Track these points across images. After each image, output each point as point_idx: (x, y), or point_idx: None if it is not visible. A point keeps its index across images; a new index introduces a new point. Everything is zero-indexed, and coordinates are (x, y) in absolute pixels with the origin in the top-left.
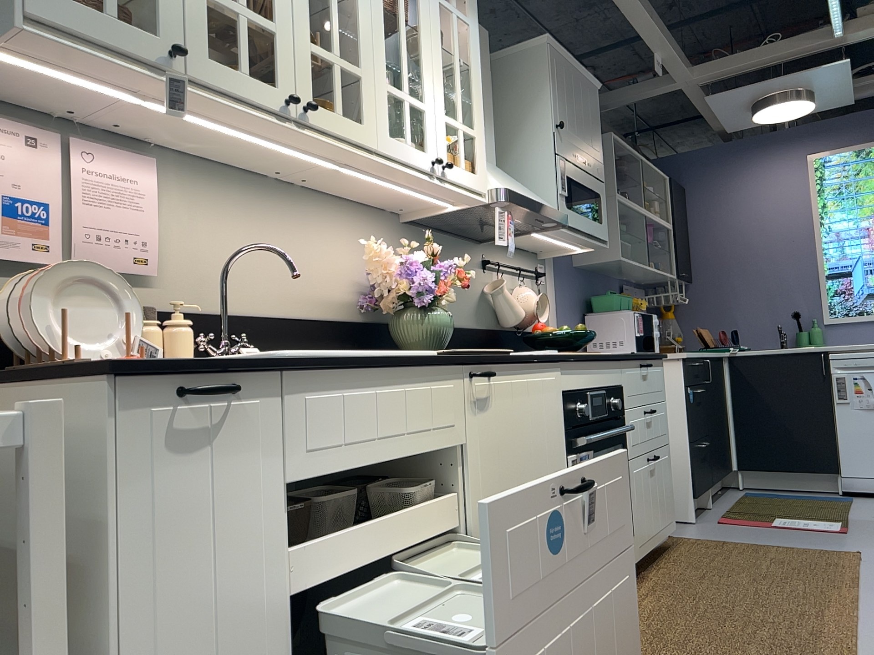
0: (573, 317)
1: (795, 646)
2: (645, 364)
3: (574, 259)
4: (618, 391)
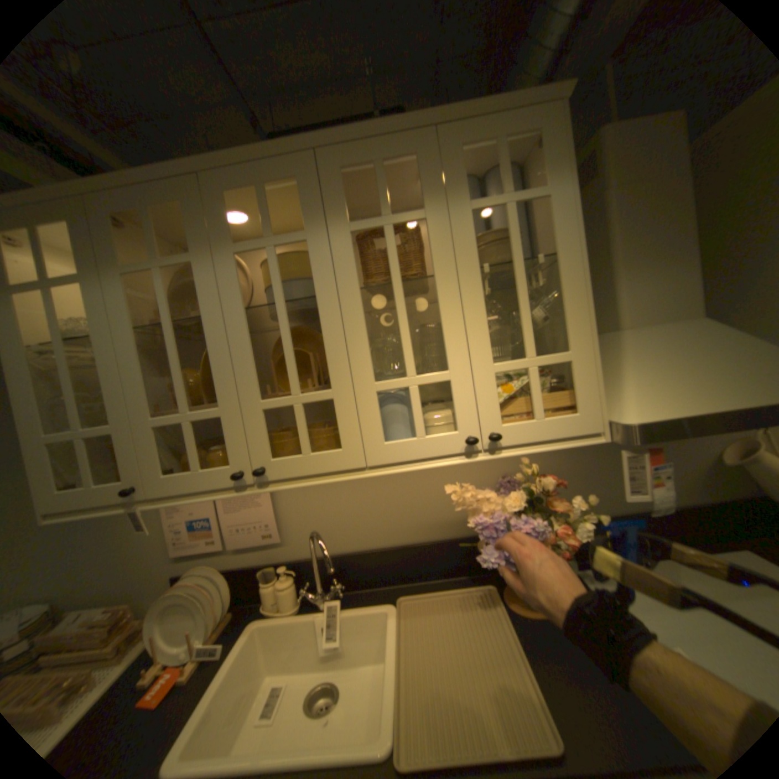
0: None
1: None
2: None
3: None
4: None
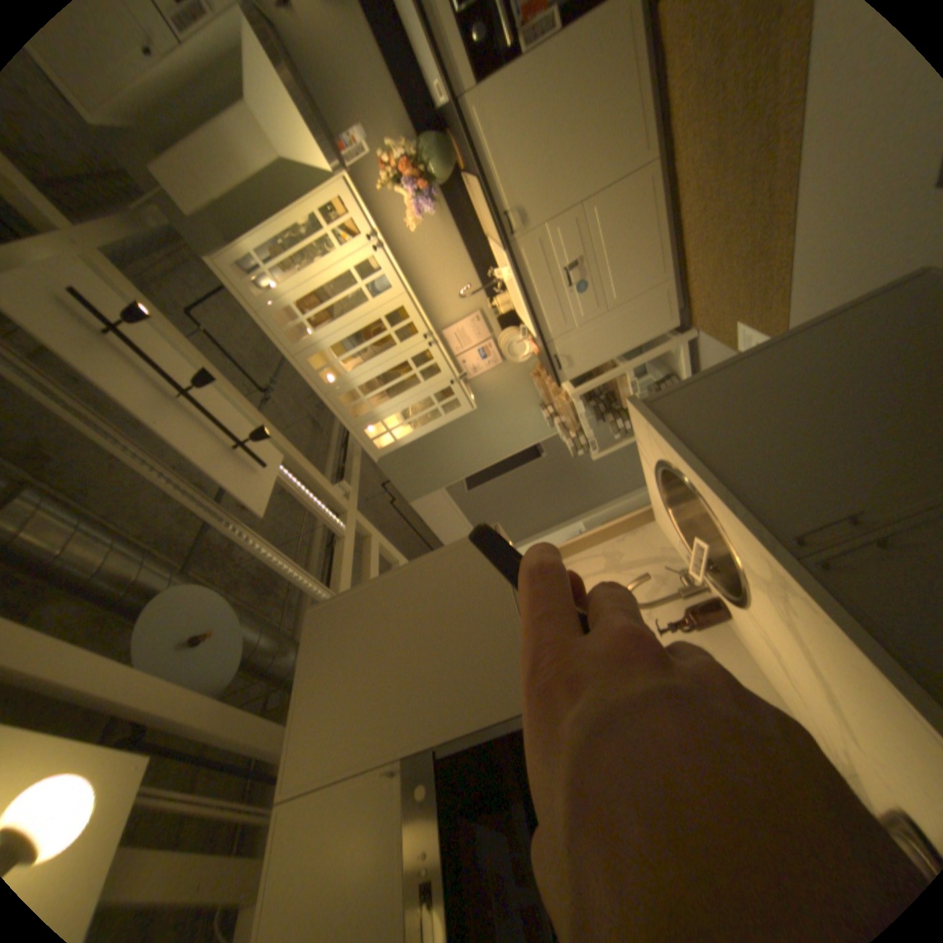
0: None
1: None
2: None
3: None
4: None
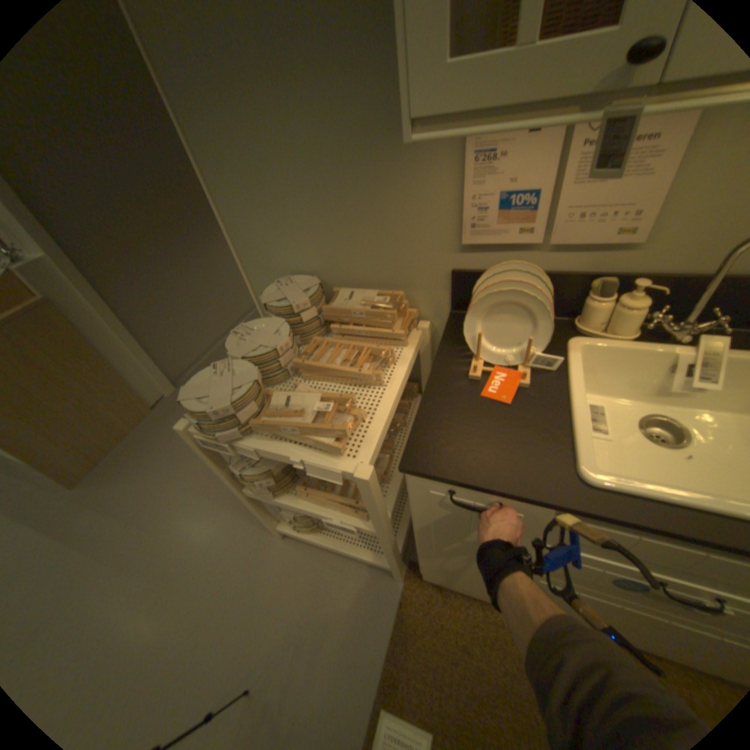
0: None
1: None
2: None
3: None
4: None
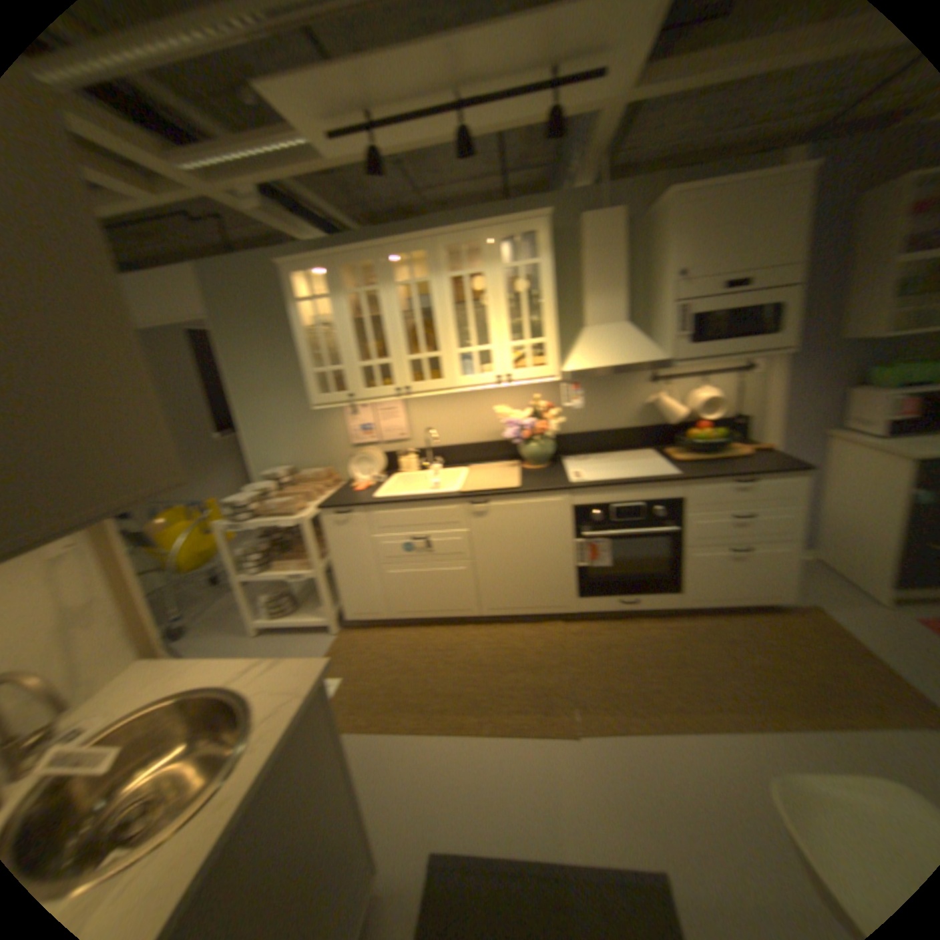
0: (822, 392)
1: (648, 704)
2: (742, 480)
3: (843, 331)
4: (670, 503)
